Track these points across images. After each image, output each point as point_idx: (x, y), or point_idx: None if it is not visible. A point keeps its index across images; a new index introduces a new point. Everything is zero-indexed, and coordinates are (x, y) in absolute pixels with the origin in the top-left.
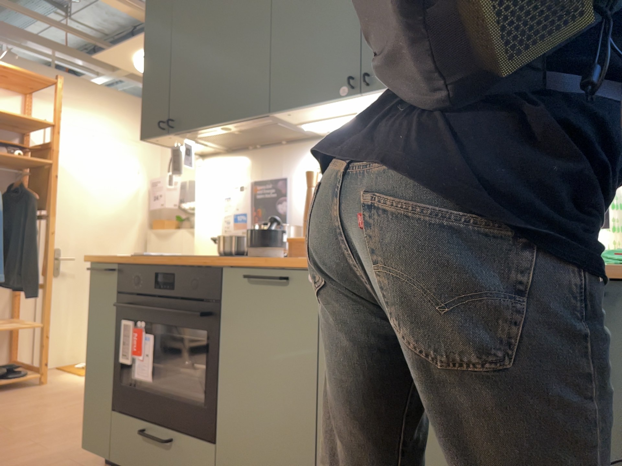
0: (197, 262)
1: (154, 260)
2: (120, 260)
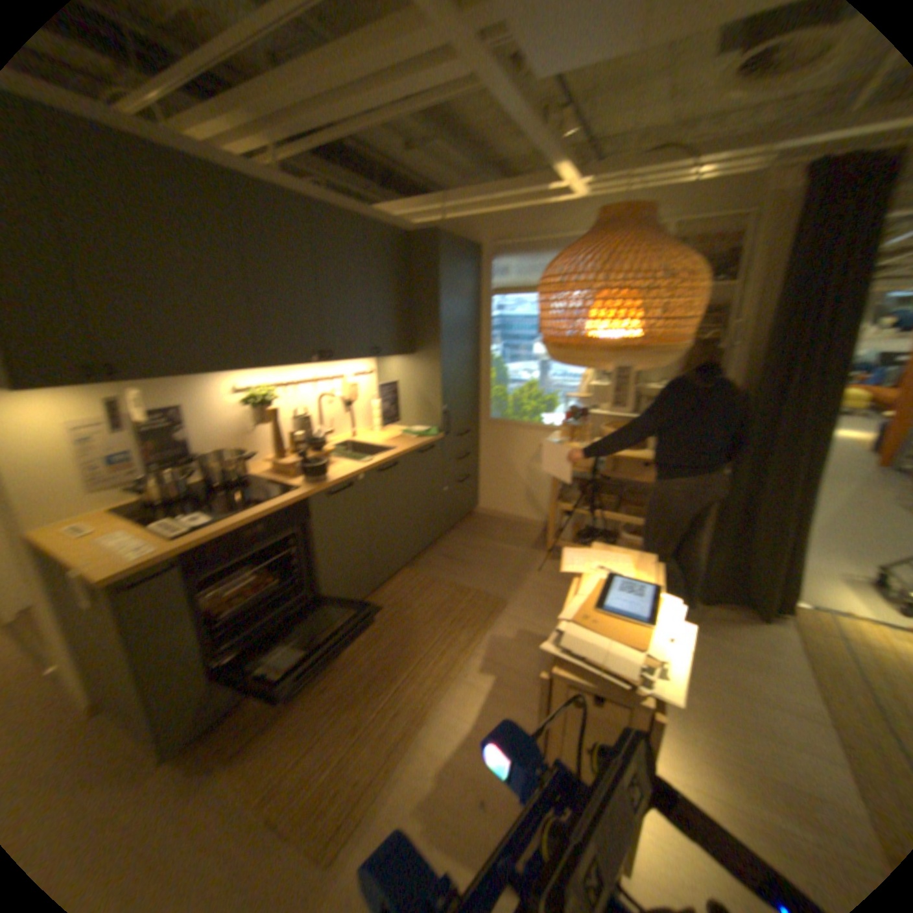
0: (279, 506)
1: (225, 527)
2: (170, 554)
